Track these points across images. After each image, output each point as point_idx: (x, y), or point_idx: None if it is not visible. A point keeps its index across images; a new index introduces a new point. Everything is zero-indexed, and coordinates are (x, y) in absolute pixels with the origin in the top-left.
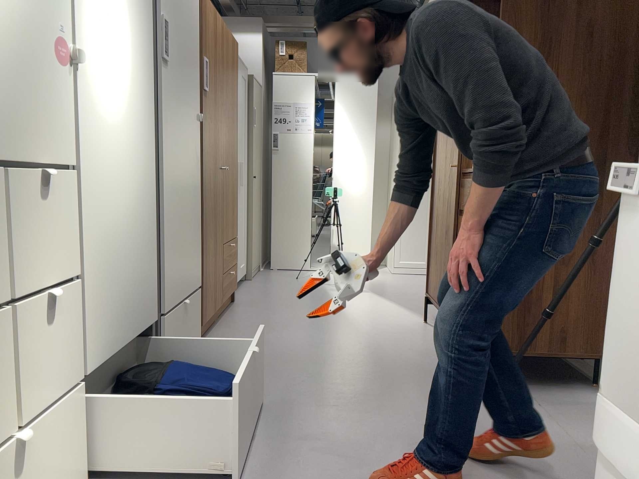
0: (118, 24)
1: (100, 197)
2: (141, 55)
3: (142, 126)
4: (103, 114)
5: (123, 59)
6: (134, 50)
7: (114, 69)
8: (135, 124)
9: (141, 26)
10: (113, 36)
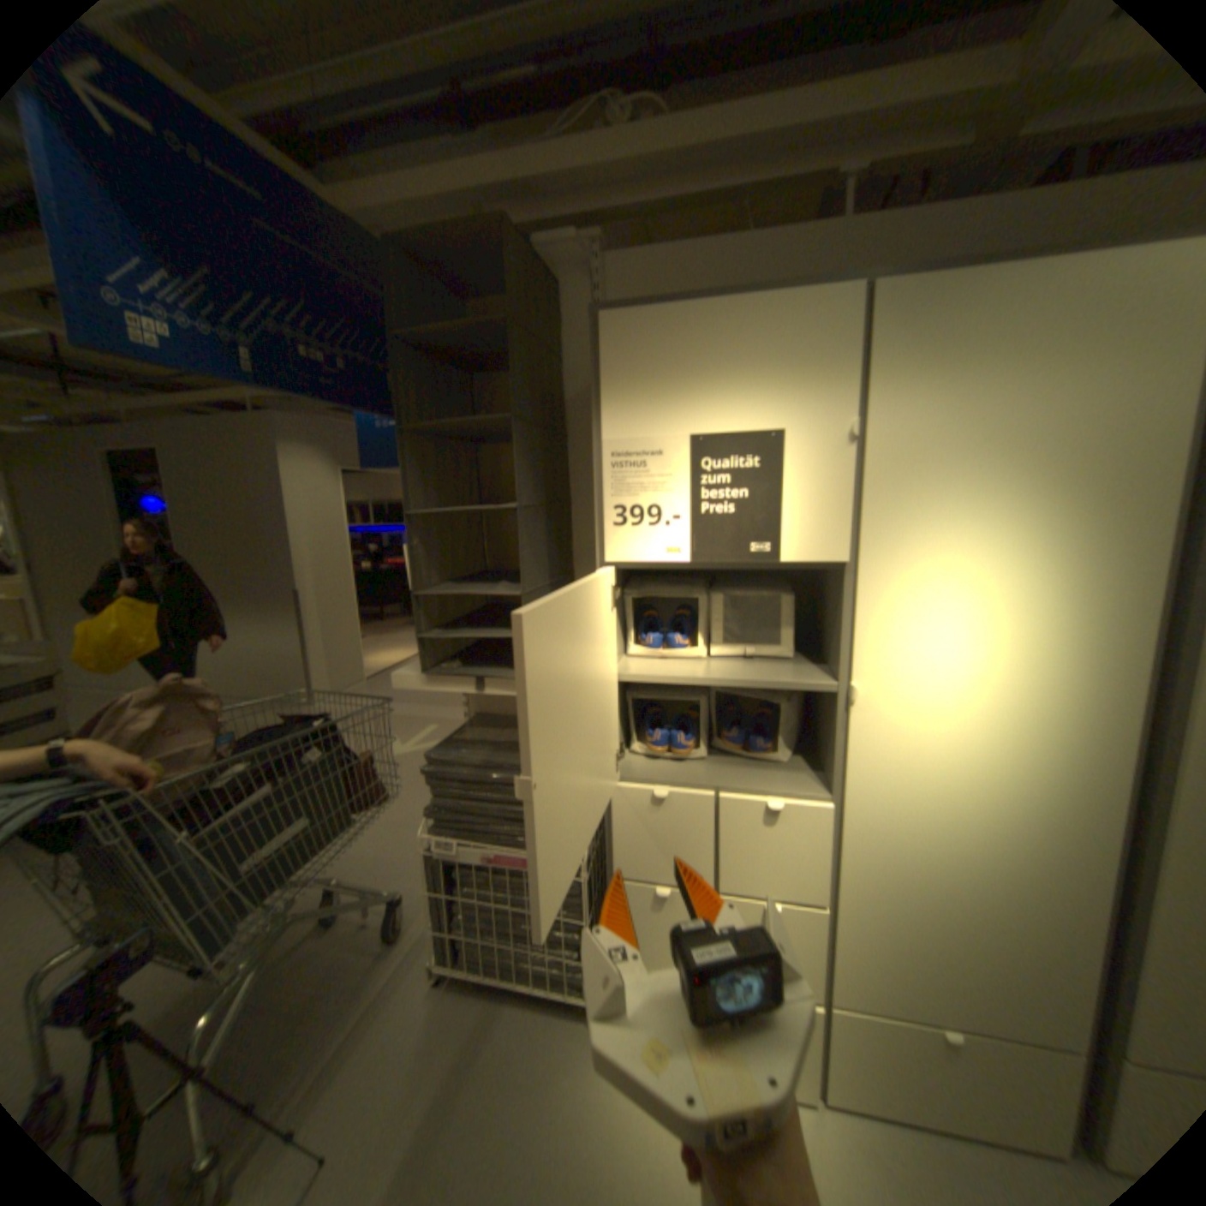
0: (1002, 625)
1: (906, 843)
2: (1097, 650)
3: (1081, 760)
4: (930, 749)
5: (1012, 670)
6: (1063, 649)
7: (974, 690)
8: (1048, 758)
9: (1104, 604)
10: (979, 646)
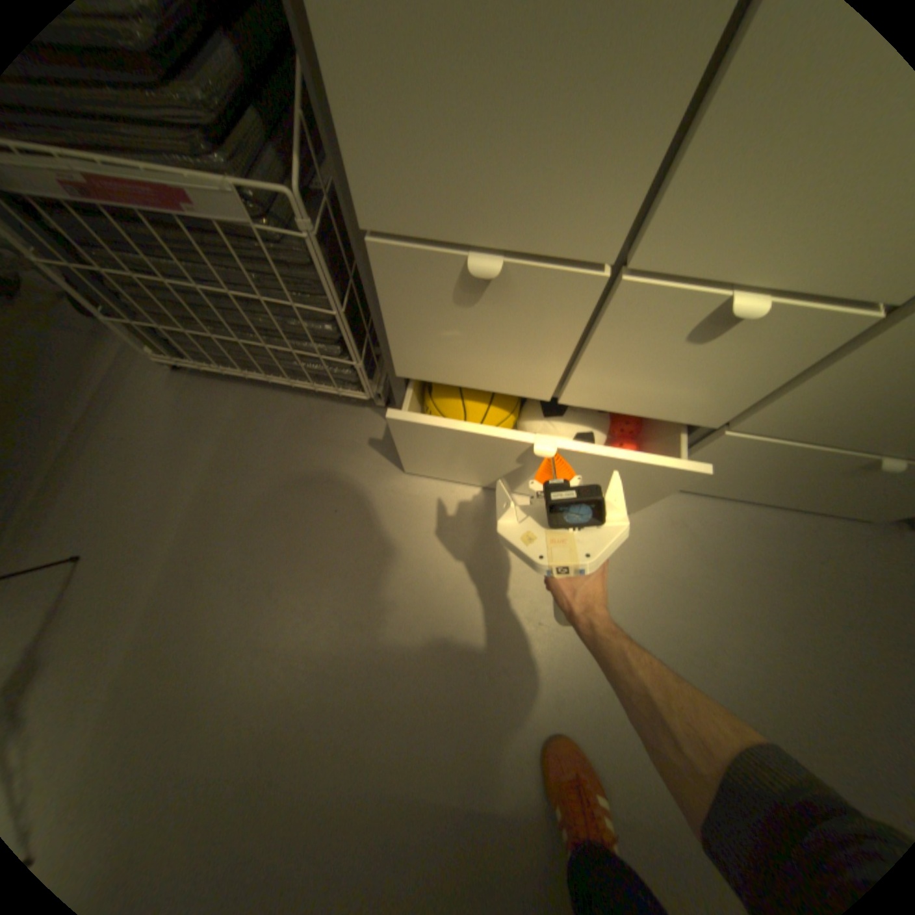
0: None
1: None
2: None
3: None
4: None
5: None
6: None
7: None
8: None
9: None
10: None
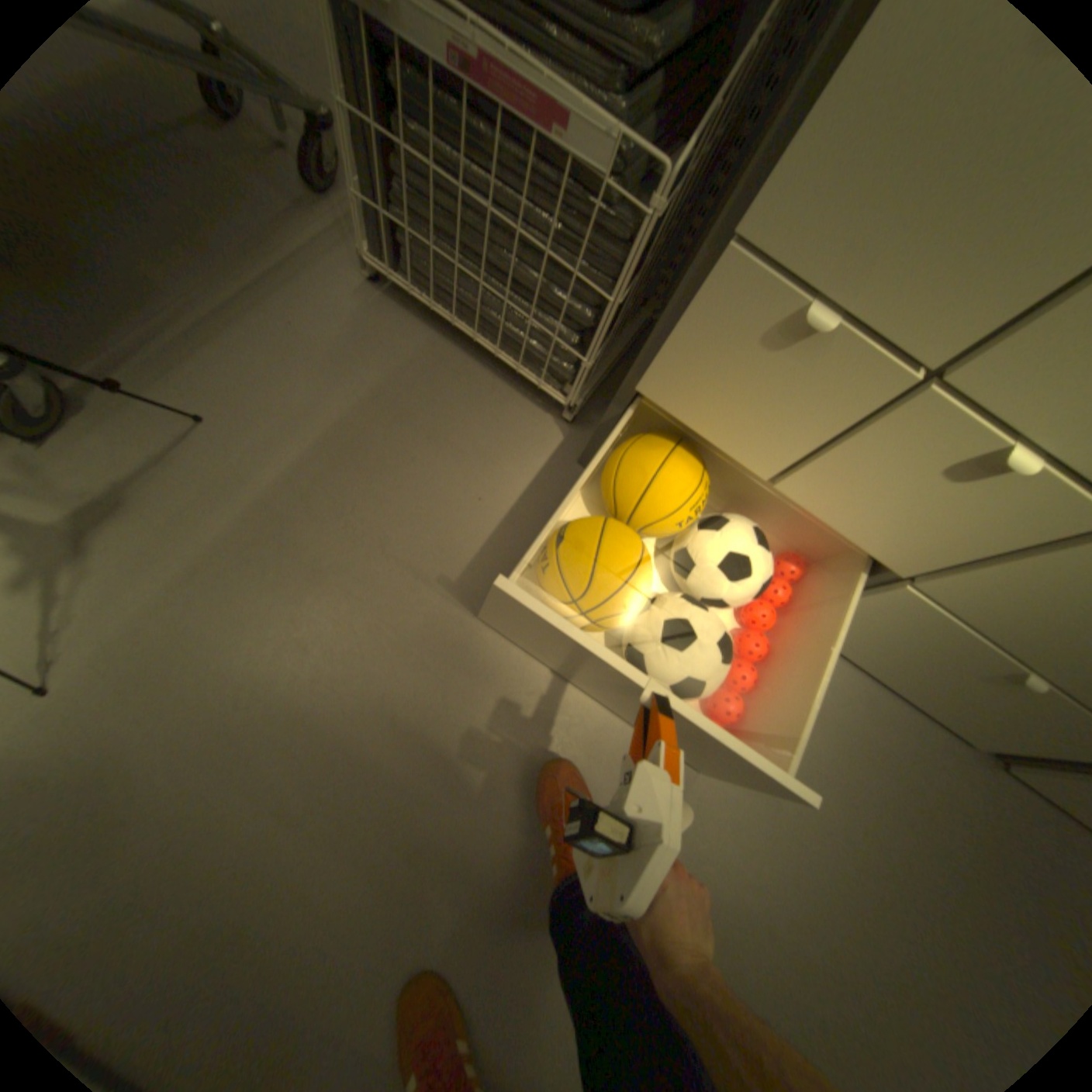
0: None
1: None
2: None
3: None
4: None
5: None
6: None
7: None
8: None
9: None
10: None
